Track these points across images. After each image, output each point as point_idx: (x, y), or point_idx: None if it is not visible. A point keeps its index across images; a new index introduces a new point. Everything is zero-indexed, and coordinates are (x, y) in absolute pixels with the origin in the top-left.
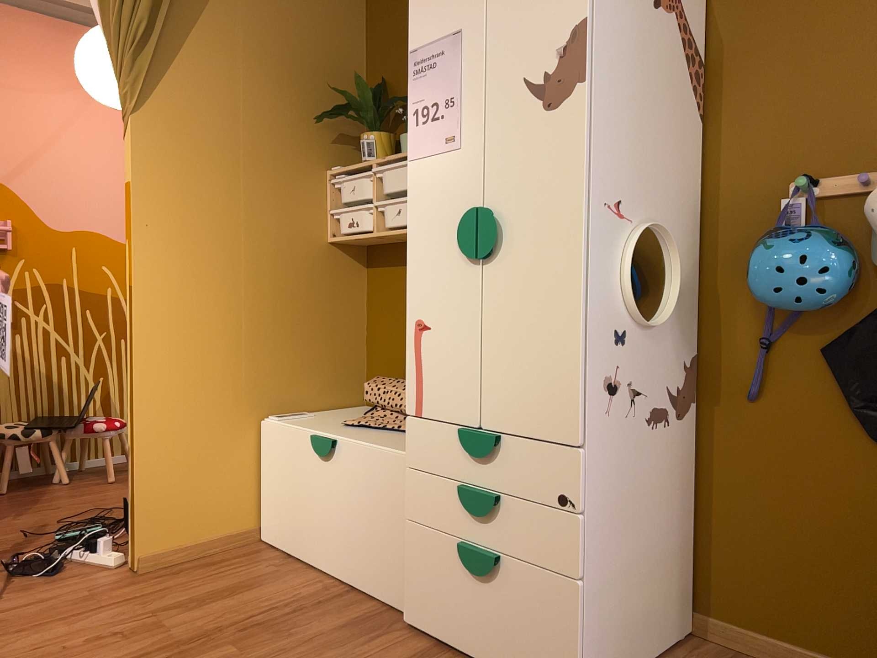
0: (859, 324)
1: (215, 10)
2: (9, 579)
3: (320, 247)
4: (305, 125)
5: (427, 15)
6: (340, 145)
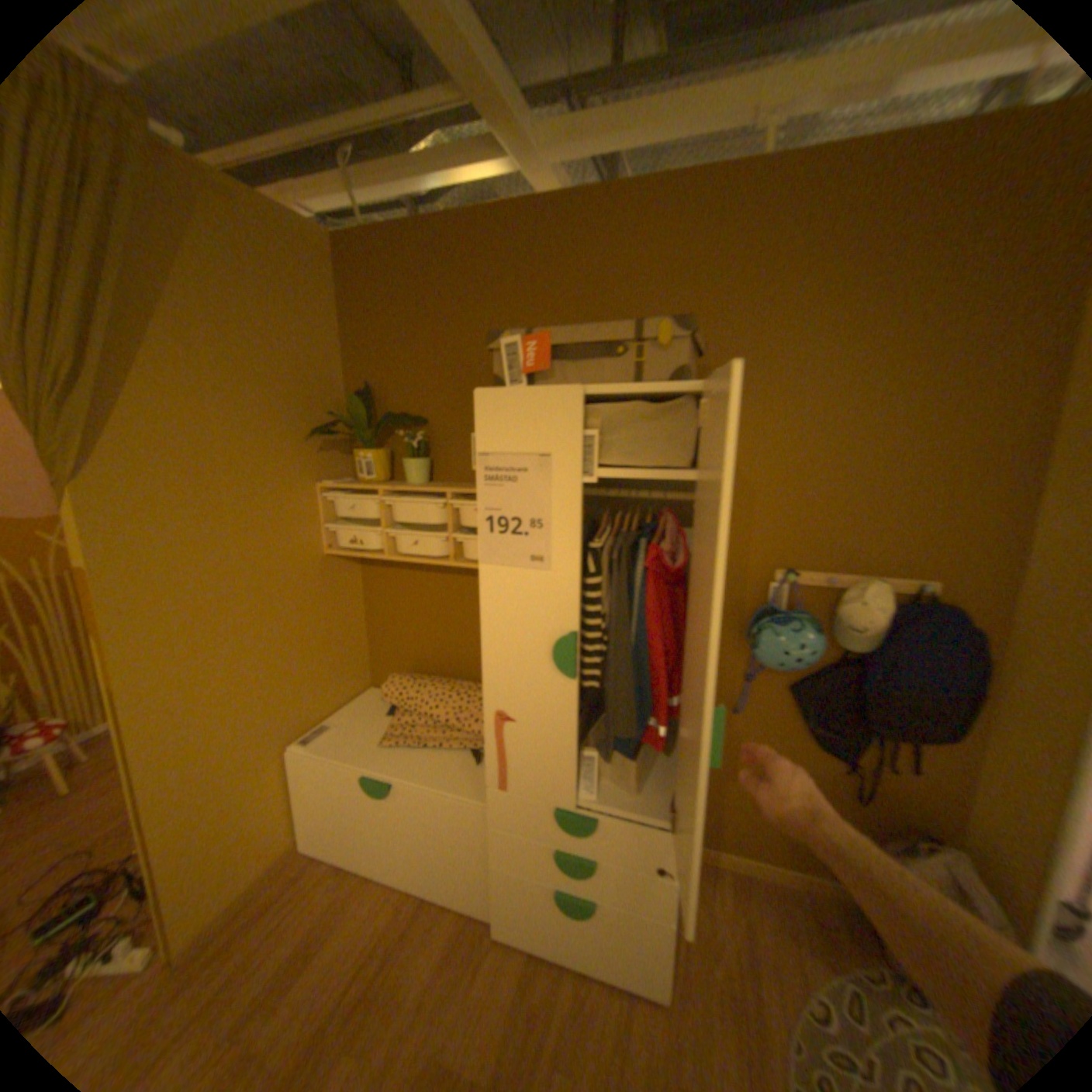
0: (817, 675)
1: (162, 319)
2: None
3: (317, 563)
4: (288, 441)
5: (500, 421)
6: (325, 453)
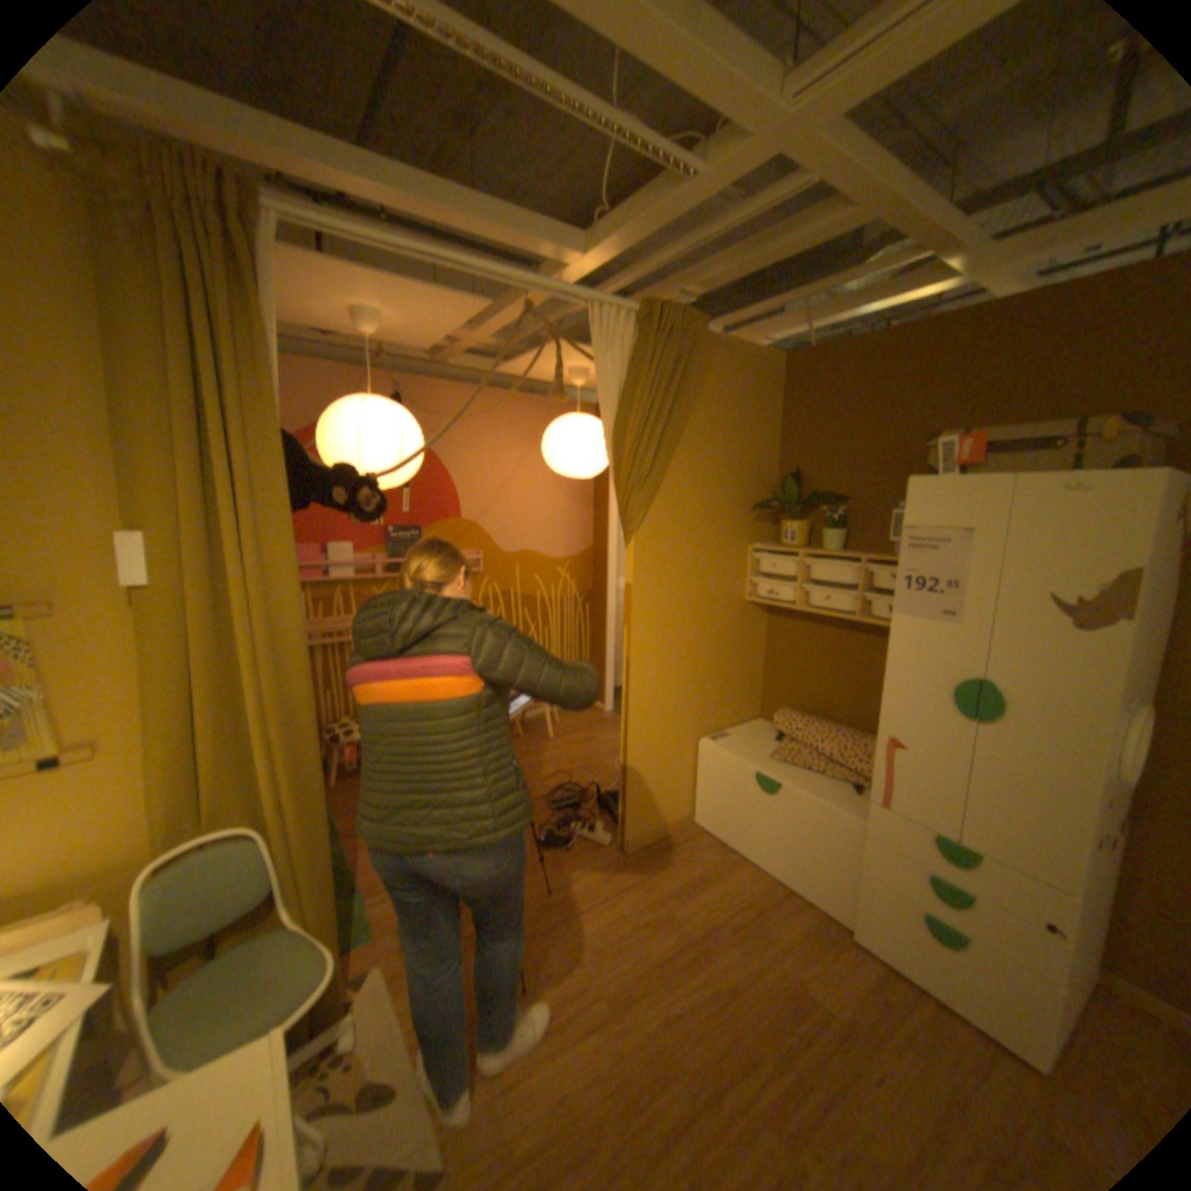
0: None
1: (684, 436)
2: (544, 853)
3: (739, 606)
4: (736, 513)
5: (929, 501)
6: (757, 523)
